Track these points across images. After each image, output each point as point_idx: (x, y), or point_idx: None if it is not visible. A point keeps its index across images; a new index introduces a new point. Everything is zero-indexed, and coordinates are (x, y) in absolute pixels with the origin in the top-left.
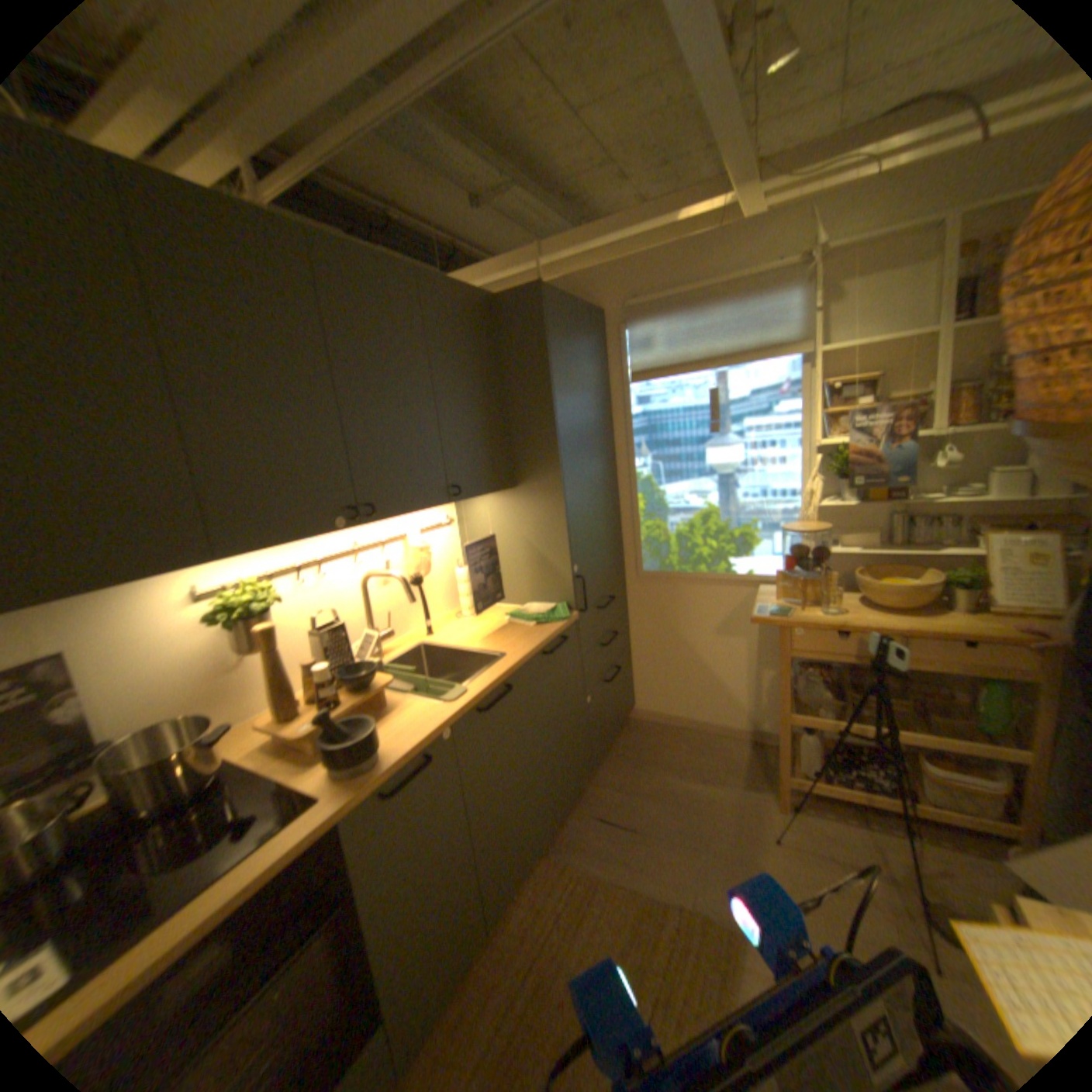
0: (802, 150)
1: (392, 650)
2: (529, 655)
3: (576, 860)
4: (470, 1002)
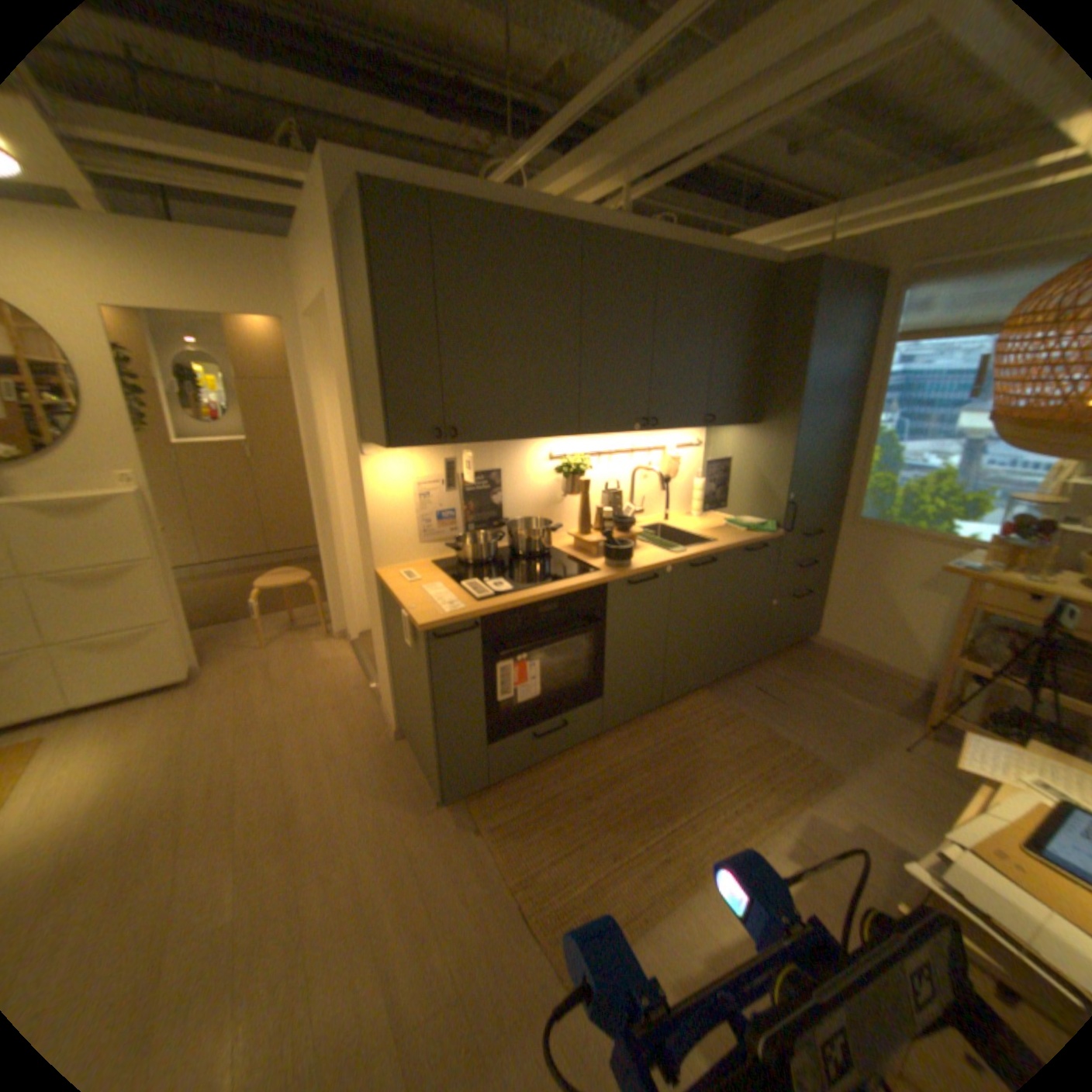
0: None
1: (639, 524)
2: (735, 546)
3: (732, 702)
4: (644, 731)
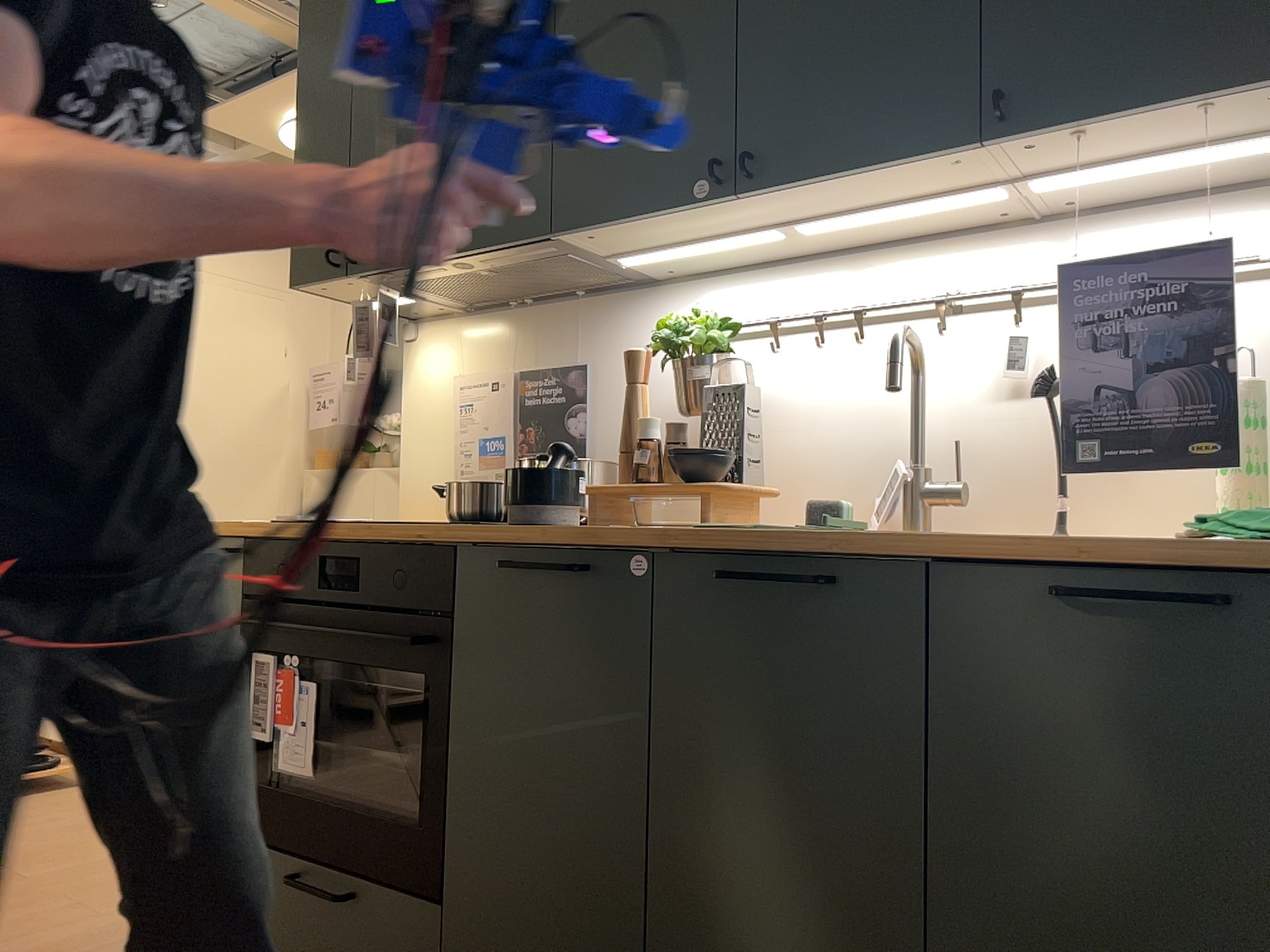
0: None
1: None
2: (950, 545)
3: None
4: None
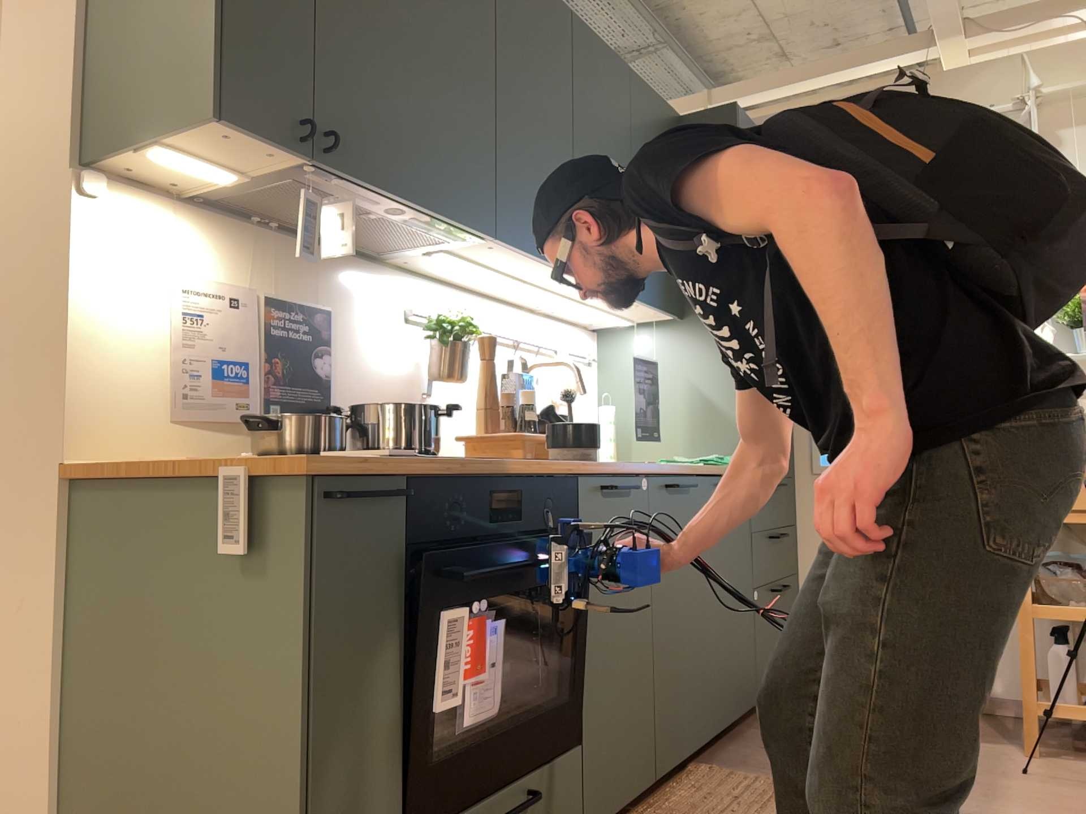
0: (1005, 14)
1: None
2: (712, 469)
3: (749, 770)
4: None
